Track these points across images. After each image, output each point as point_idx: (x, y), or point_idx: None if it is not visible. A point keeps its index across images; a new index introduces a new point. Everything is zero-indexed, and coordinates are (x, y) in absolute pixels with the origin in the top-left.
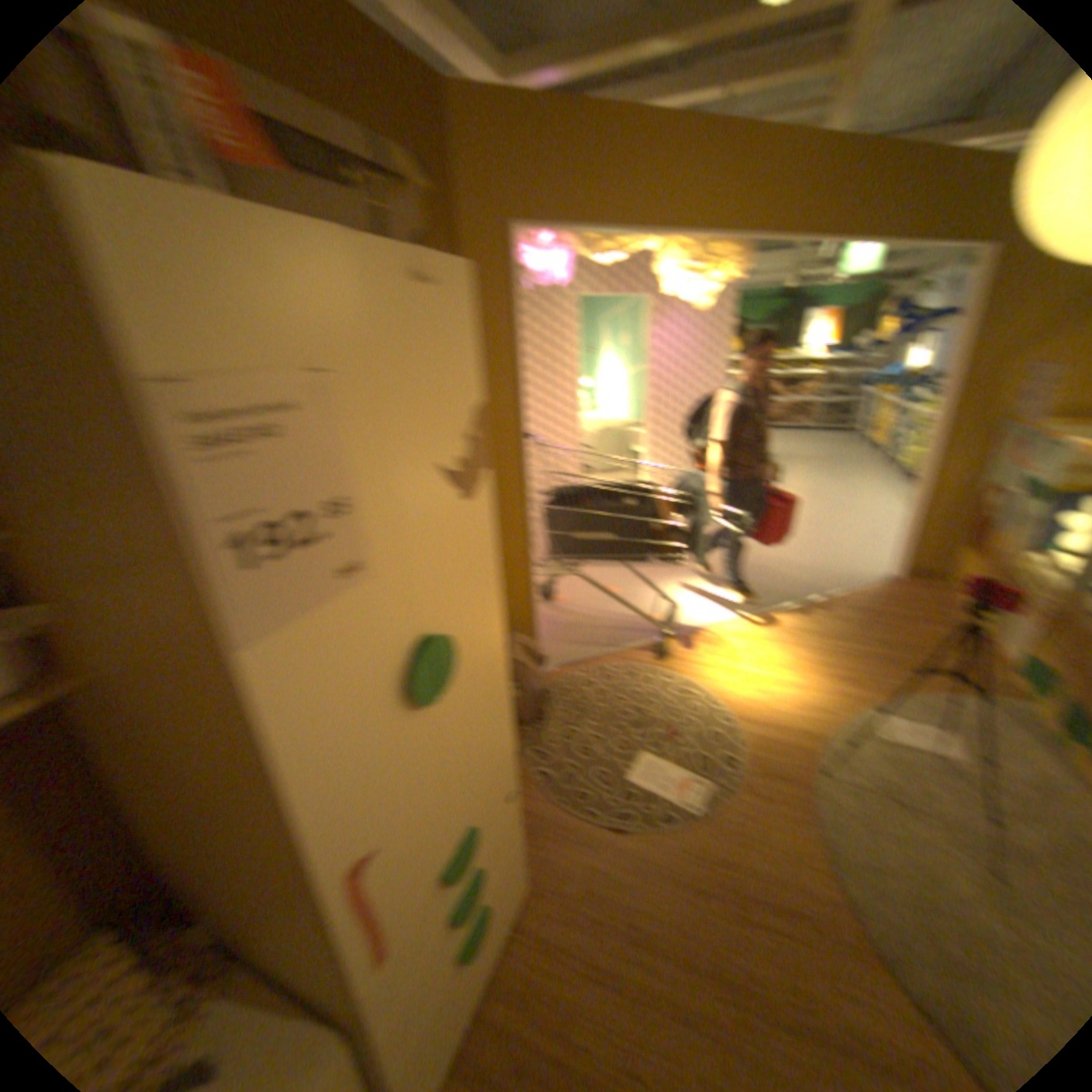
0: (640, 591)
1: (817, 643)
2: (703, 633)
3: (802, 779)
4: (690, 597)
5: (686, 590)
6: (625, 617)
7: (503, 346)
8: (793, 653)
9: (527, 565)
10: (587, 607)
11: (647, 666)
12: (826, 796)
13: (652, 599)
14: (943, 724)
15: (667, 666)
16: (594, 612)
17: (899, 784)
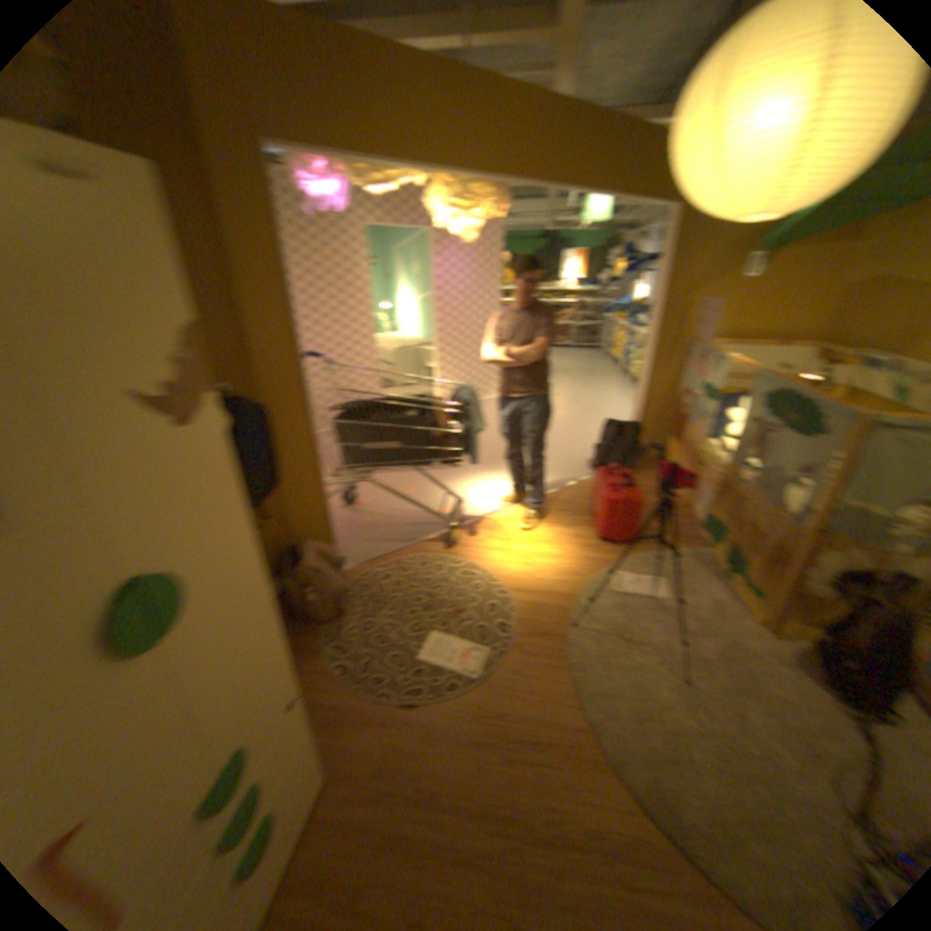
0: (433, 488)
1: (571, 520)
2: (484, 520)
3: (558, 632)
4: (475, 490)
5: (471, 484)
6: (420, 512)
7: (269, 264)
8: (553, 529)
9: (318, 476)
10: (386, 507)
11: (438, 554)
12: (575, 643)
13: (444, 495)
14: (656, 573)
15: (454, 552)
16: (392, 511)
17: (626, 624)
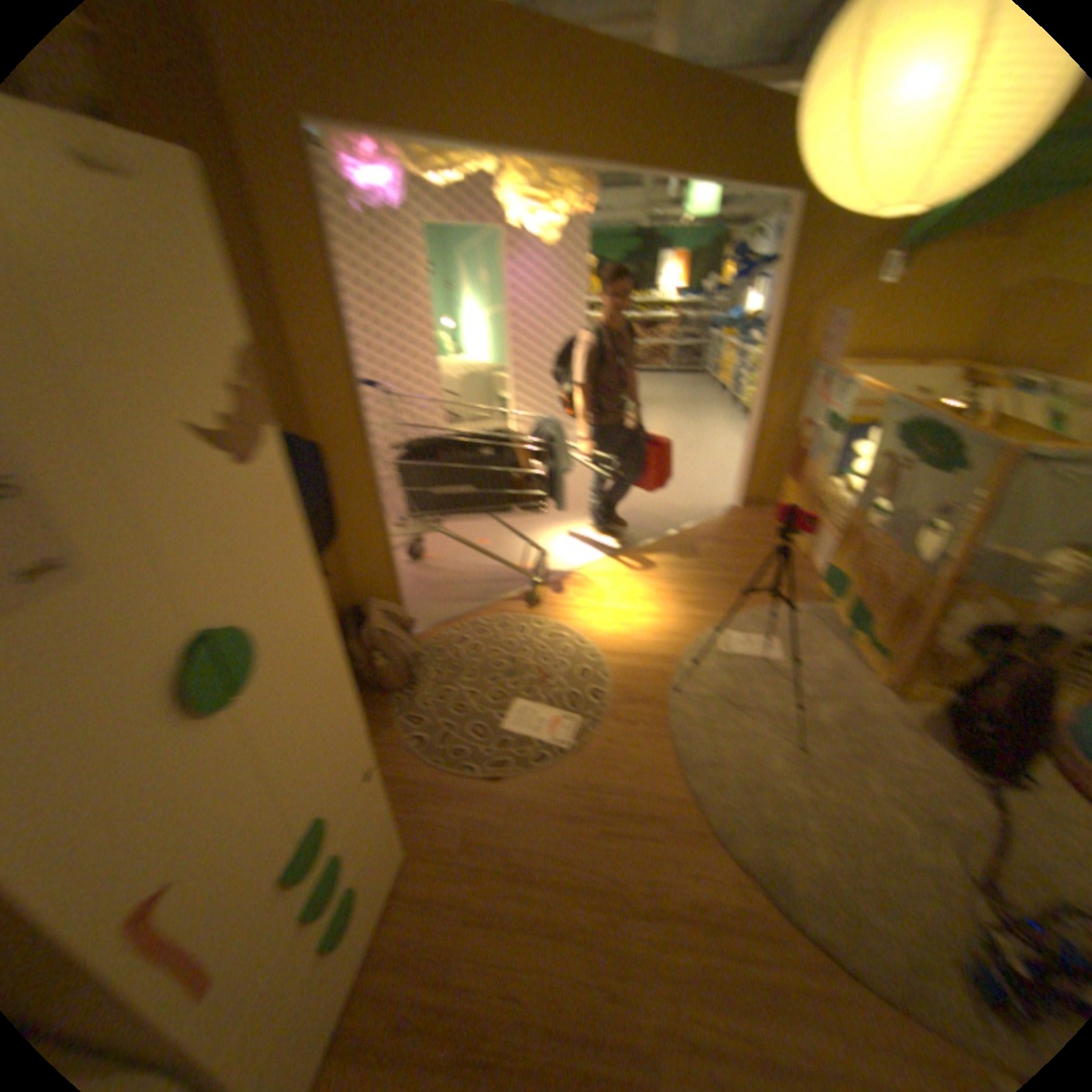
0: (511, 541)
1: (670, 574)
2: (571, 577)
3: (657, 698)
4: (559, 542)
5: (555, 536)
6: (497, 569)
7: (314, 276)
8: (650, 586)
9: (380, 527)
10: (457, 563)
11: (519, 615)
12: (676, 709)
13: (523, 548)
14: (767, 632)
15: (538, 612)
16: (465, 567)
17: (733, 688)
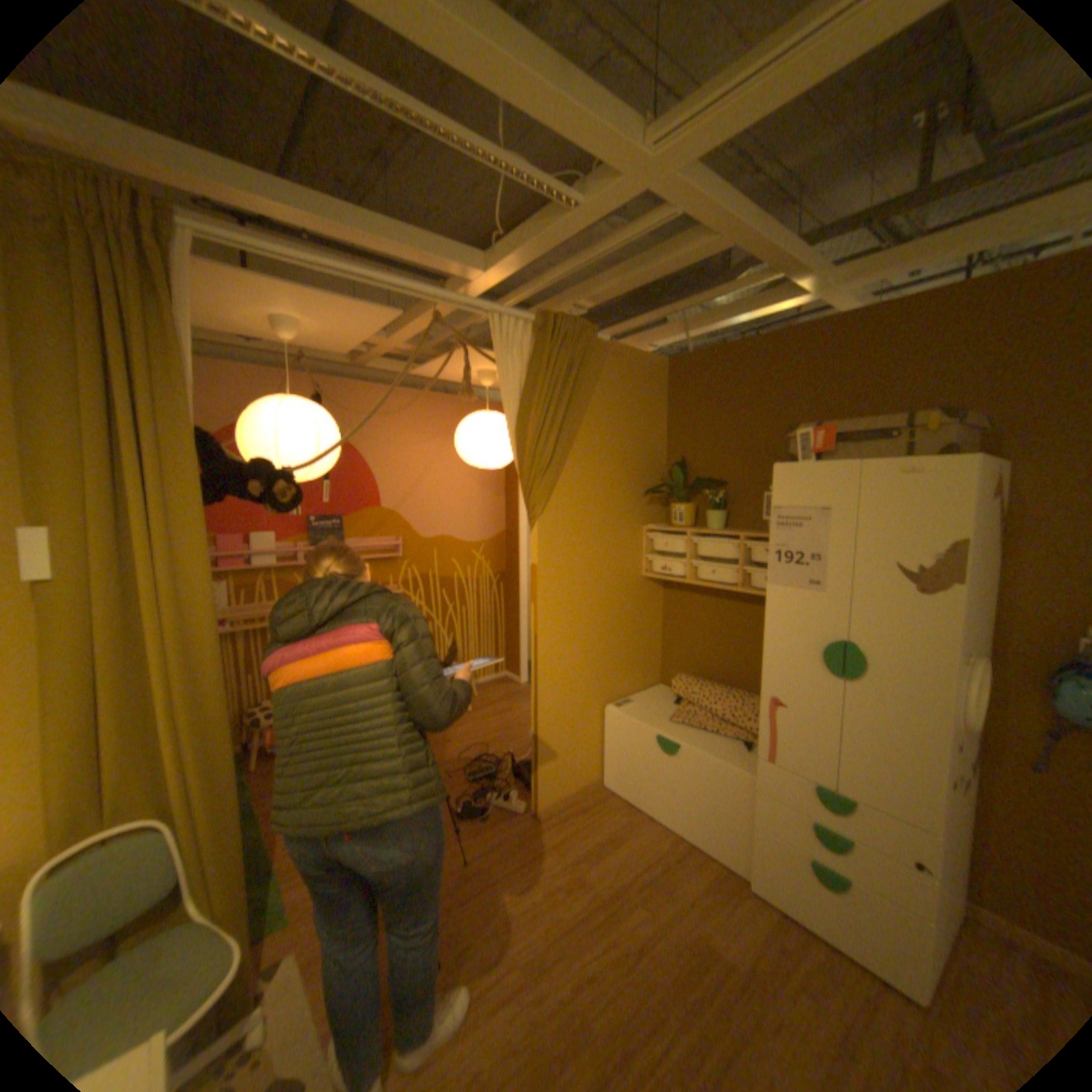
0: None
1: None
2: None
3: None
4: None
5: None
6: None
7: None
8: None
9: None
10: None
11: None
12: None
13: None
14: None
15: None
16: None
17: None
